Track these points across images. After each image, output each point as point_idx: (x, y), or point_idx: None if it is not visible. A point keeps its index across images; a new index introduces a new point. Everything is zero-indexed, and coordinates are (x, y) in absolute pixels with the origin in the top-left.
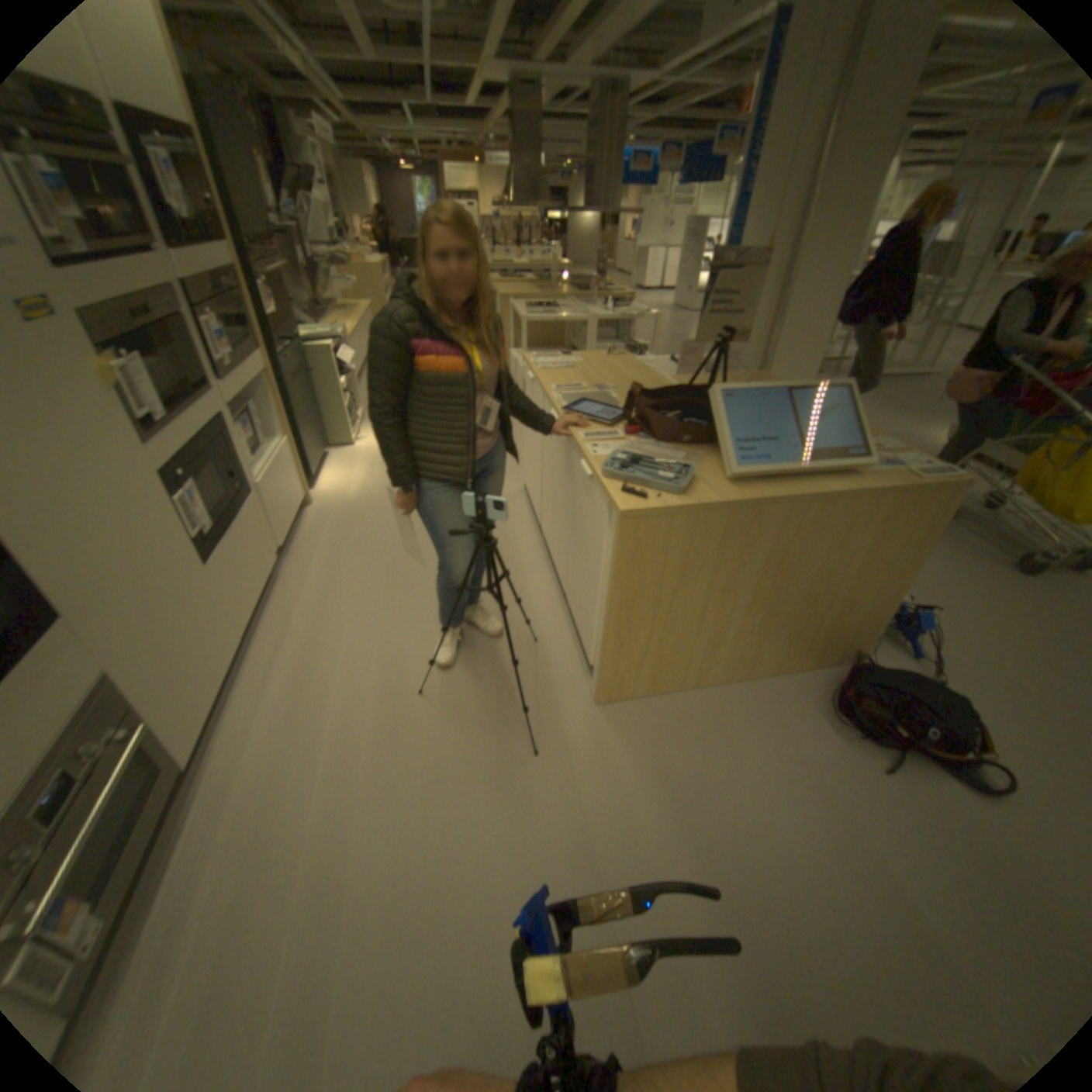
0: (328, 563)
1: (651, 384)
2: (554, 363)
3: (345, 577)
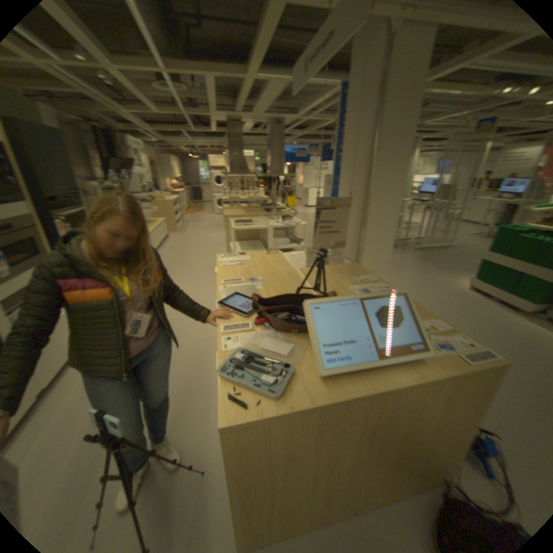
0: (74, 399)
1: (287, 273)
2: (233, 259)
3: (81, 411)
